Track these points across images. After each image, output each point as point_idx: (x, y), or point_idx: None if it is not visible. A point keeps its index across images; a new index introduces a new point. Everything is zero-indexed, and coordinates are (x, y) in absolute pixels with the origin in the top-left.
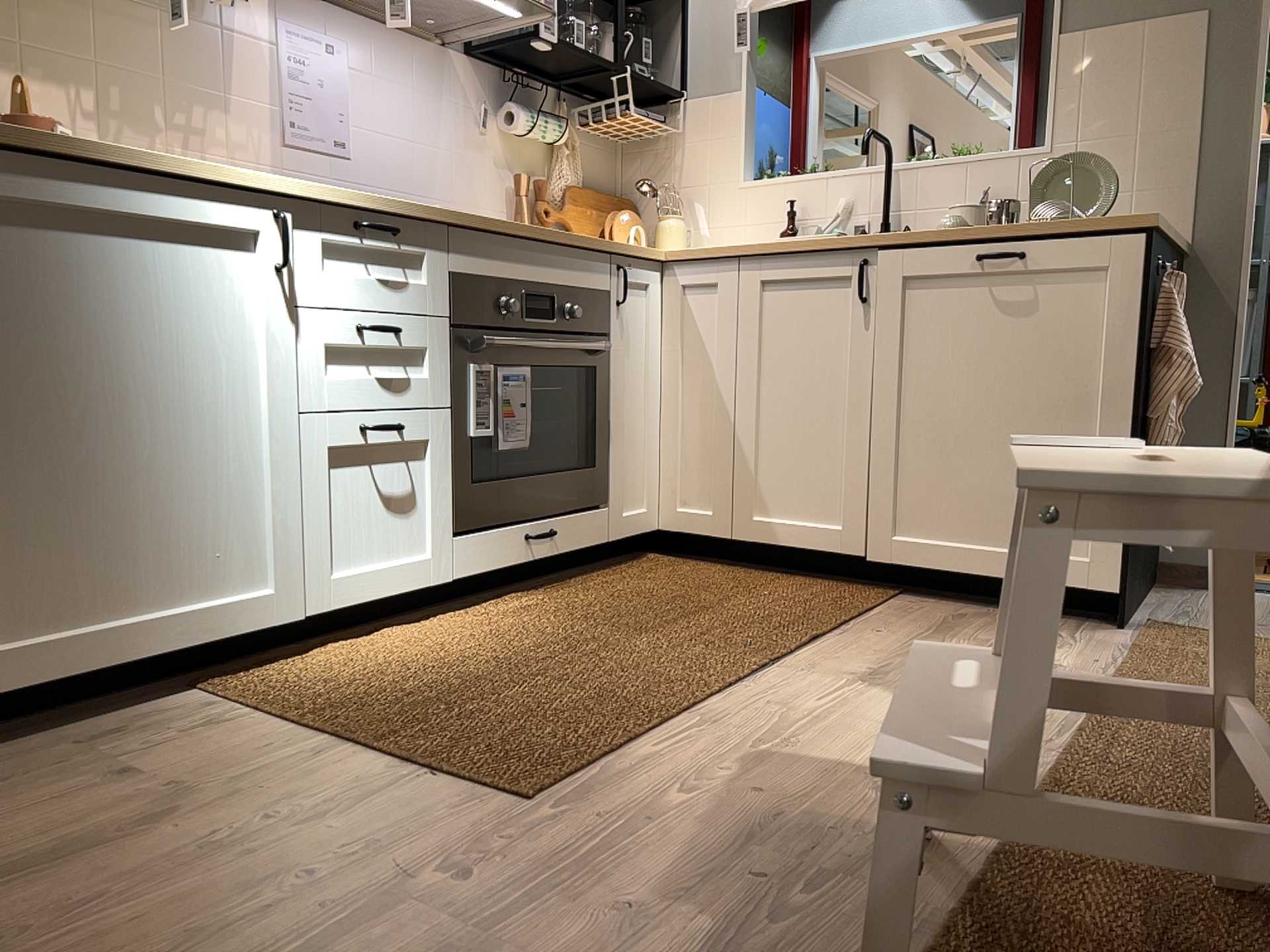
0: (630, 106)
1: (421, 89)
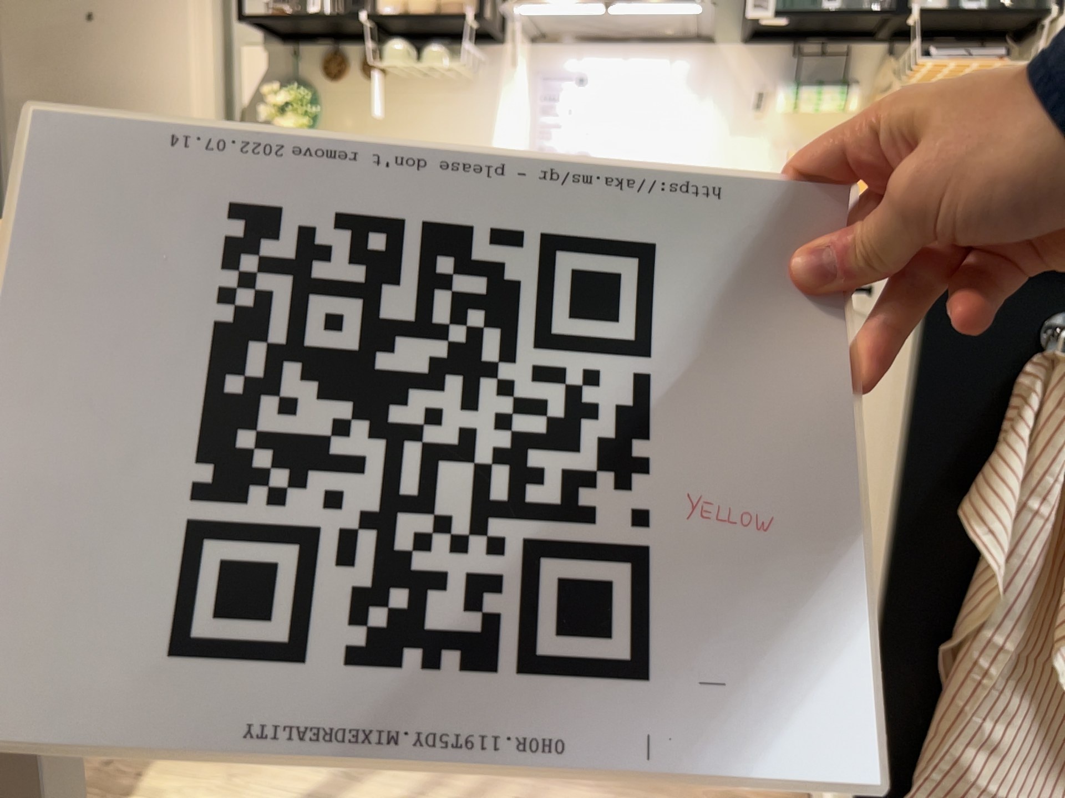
0: (919, 51)
1: (675, 87)
